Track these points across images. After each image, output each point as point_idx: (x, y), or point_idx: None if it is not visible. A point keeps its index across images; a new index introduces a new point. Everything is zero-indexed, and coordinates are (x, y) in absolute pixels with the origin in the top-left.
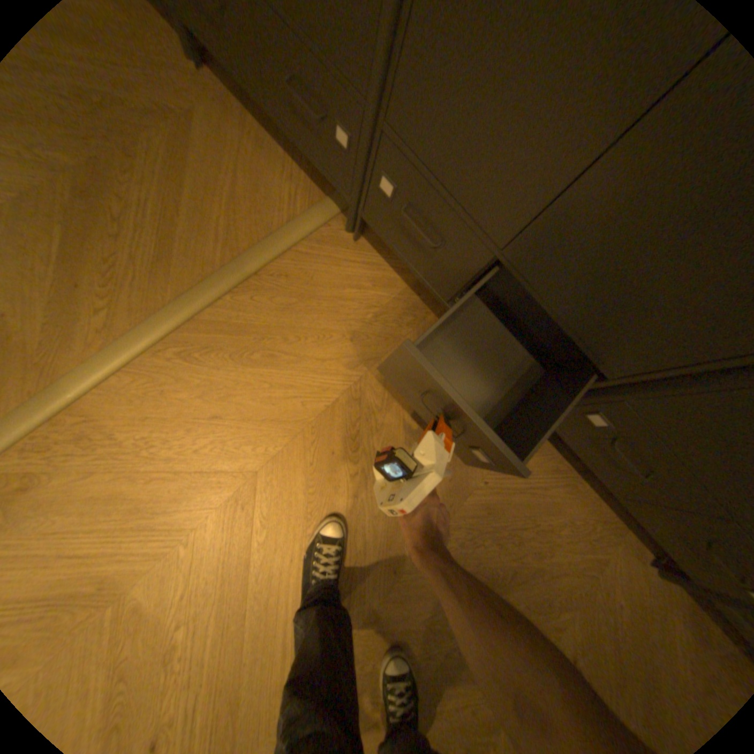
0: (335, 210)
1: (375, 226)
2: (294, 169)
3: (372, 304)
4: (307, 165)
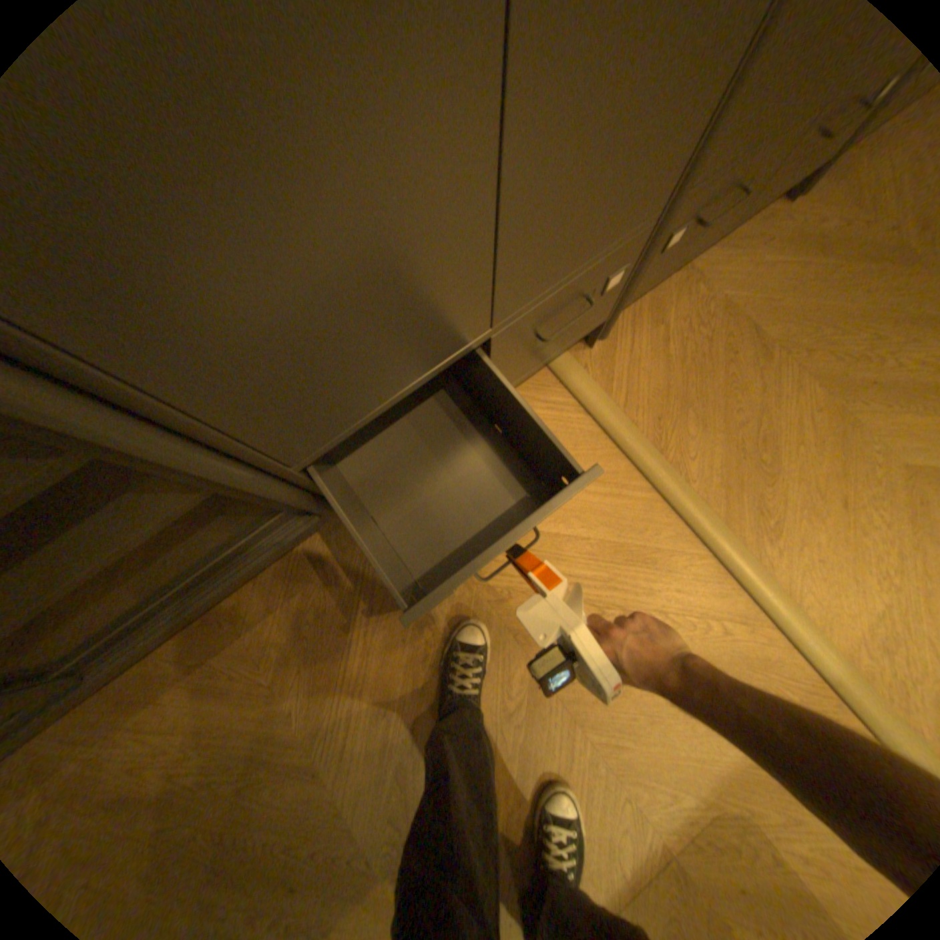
0: (568, 357)
1: (647, 288)
2: None
3: (686, 327)
4: None
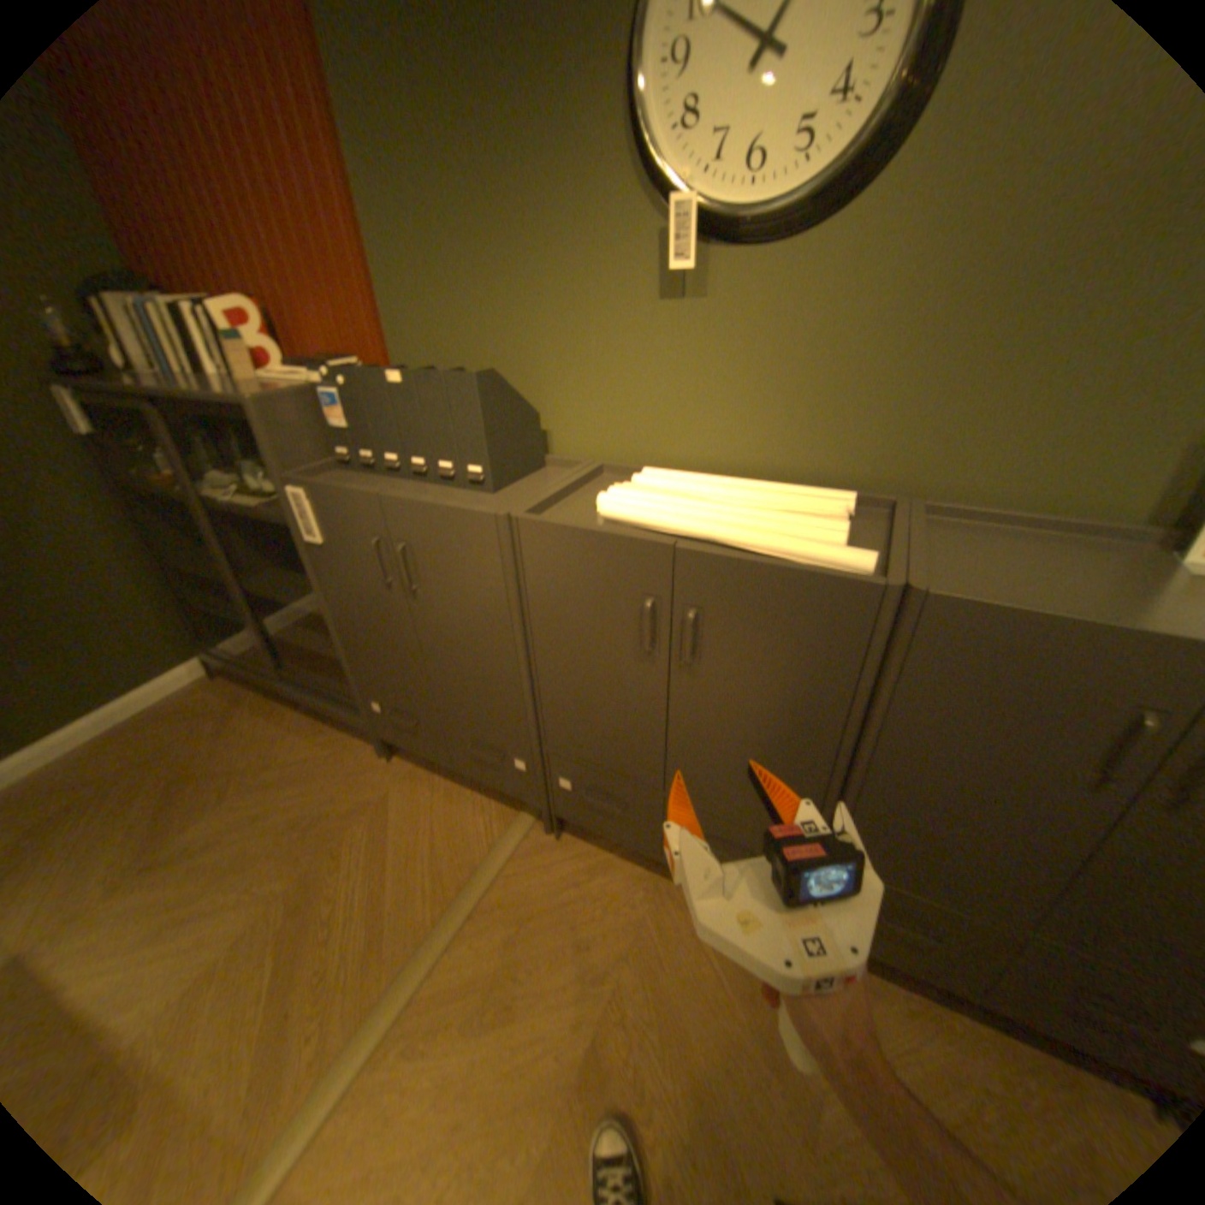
0: (531, 820)
1: (571, 816)
2: (485, 801)
3: (596, 896)
4: (495, 792)
